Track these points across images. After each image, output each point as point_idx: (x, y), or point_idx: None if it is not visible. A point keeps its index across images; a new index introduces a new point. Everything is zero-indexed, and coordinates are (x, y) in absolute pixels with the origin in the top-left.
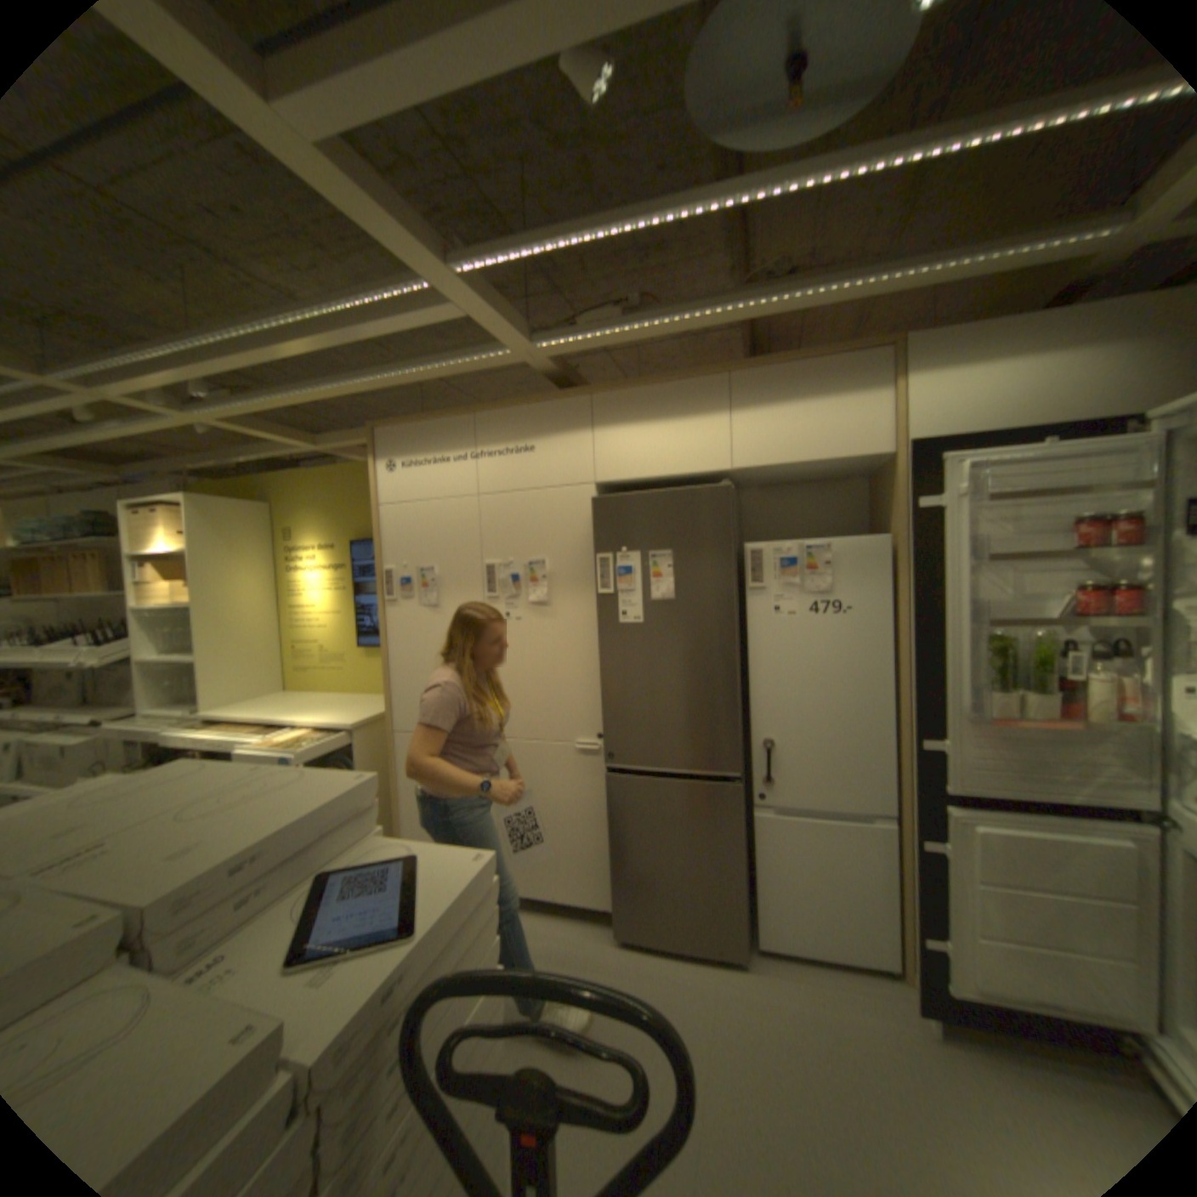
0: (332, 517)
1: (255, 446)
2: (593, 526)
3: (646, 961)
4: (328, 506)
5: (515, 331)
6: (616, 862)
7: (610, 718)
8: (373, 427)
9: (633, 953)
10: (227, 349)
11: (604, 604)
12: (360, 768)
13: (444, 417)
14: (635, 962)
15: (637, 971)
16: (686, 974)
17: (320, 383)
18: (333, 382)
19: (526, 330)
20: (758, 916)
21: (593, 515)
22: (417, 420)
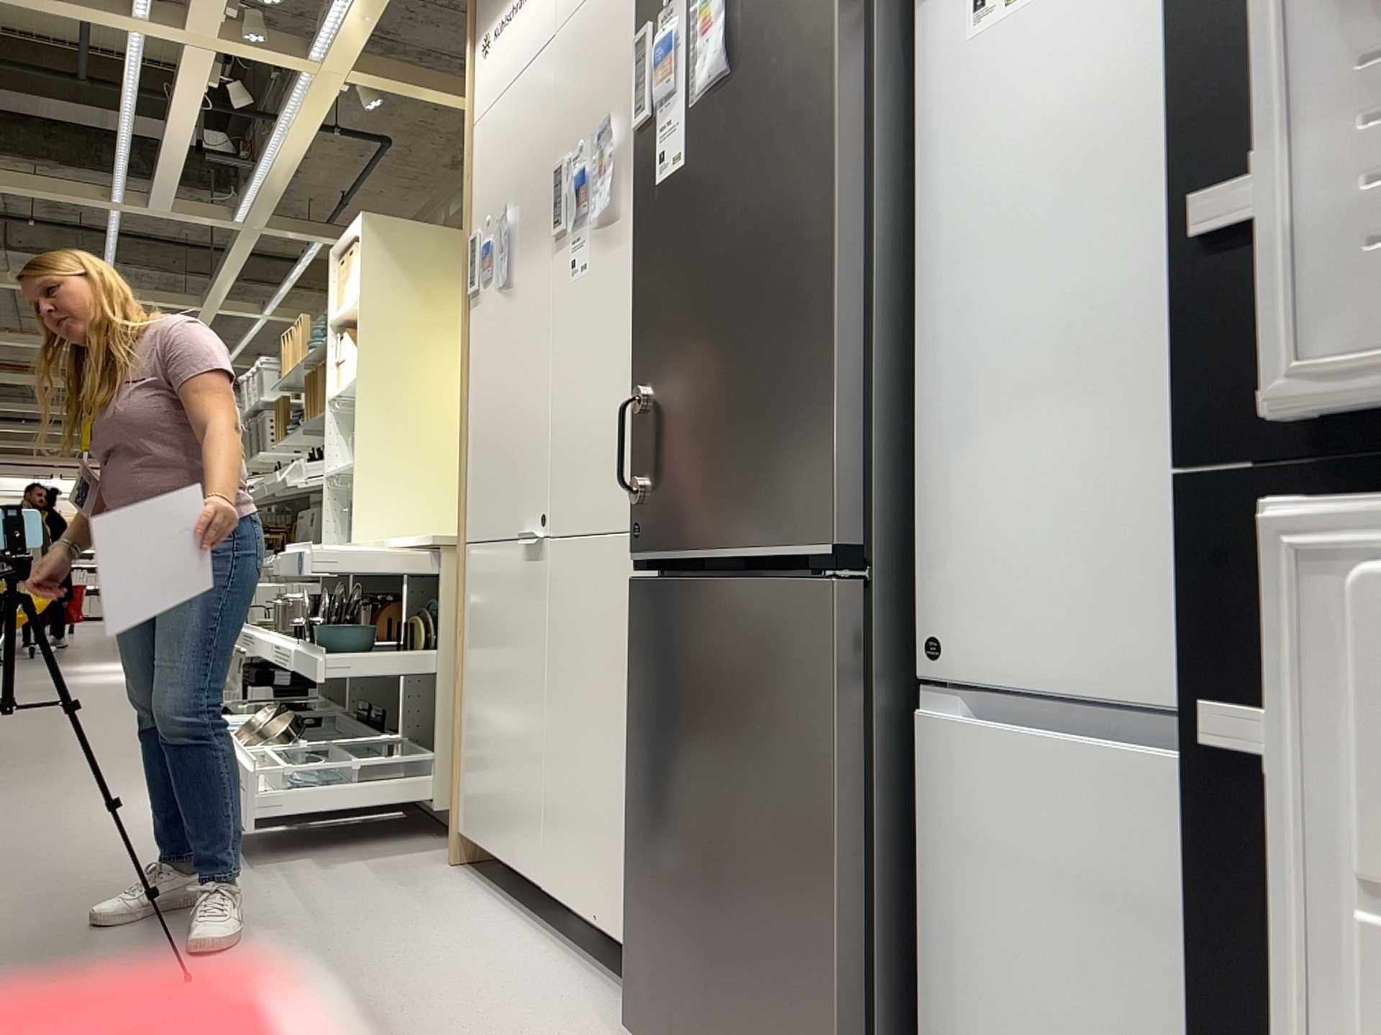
0: None
1: None
2: None
3: None
4: None
5: None
6: (634, 817)
7: (637, 436)
8: None
9: None
10: None
11: (640, 153)
12: (445, 624)
13: None
14: None
15: None
16: None
17: None
18: None
19: None
20: None
21: None
22: None
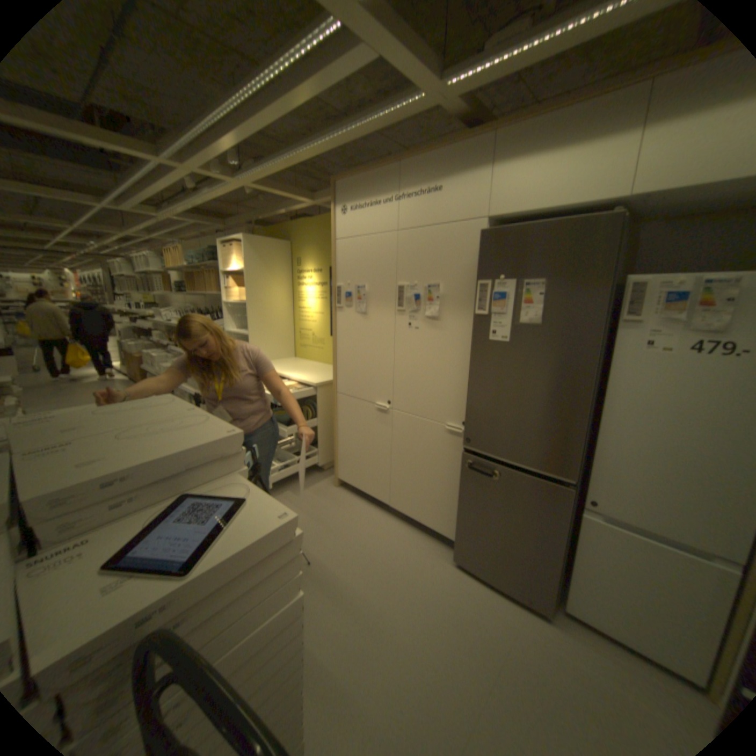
0: (320, 250)
1: (282, 203)
2: (480, 255)
3: (473, 584)
4: (319, 243)
5: (422, 66)
6: (462, 513)
7: (471, 412)
8: (333, 180)
9: (465, 575)
10: (233, 123)
11: (478, 322)
12: (320, 410)
13: (378, 166)
14: (464, 581)
15: (464, 588)
16: (500, 605)
17: (296, 146)
18: (305, 145)
19: (434, 66)
20: (570, 587)
21: (481, 246)
22: (360, 171)
